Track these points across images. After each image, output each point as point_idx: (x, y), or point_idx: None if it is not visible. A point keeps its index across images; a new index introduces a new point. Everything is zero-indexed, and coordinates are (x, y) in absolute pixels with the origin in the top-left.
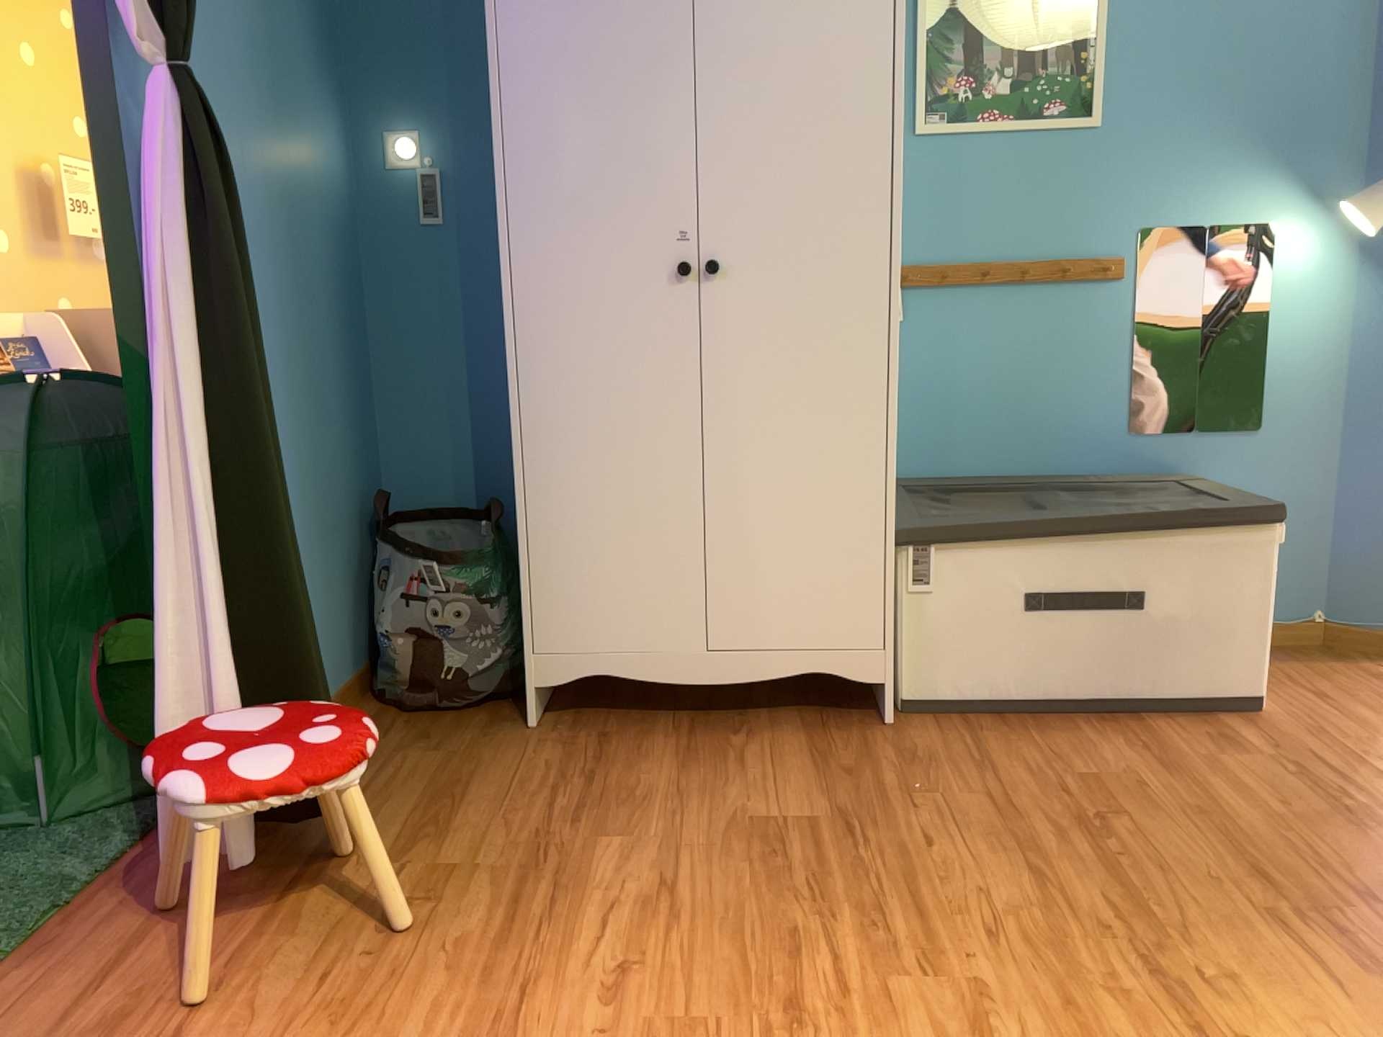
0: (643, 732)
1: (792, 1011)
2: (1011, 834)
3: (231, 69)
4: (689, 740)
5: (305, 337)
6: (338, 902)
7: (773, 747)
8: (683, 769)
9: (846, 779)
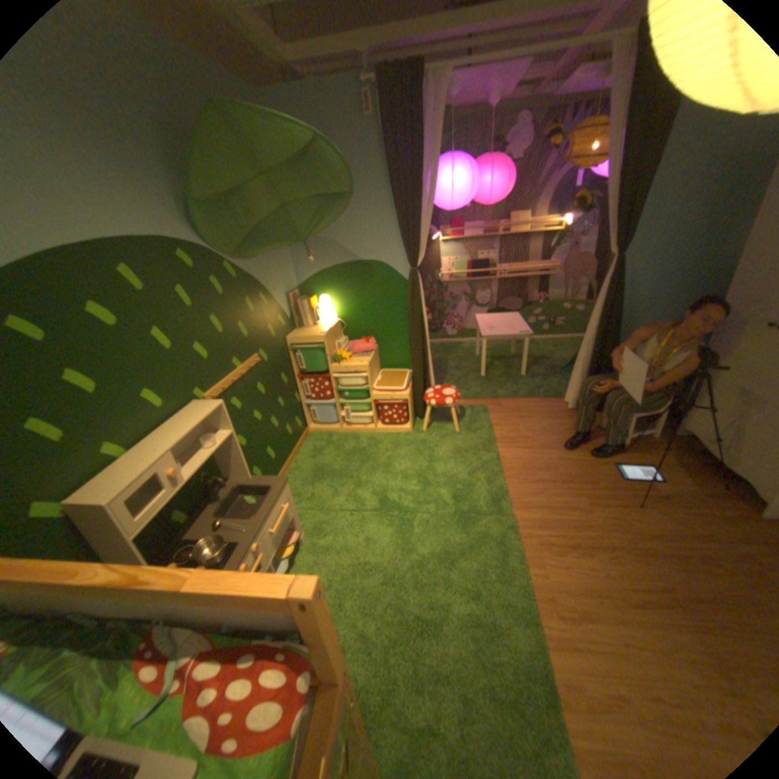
0: (692, 457)
1: (568, 484)
2: (684, 537)
3: (674, 237)
4: (696, 467)
5: (686, 307)
6: (571, 424)
7: (707, 486)
8: (672, 466)
9: (695, 502)
